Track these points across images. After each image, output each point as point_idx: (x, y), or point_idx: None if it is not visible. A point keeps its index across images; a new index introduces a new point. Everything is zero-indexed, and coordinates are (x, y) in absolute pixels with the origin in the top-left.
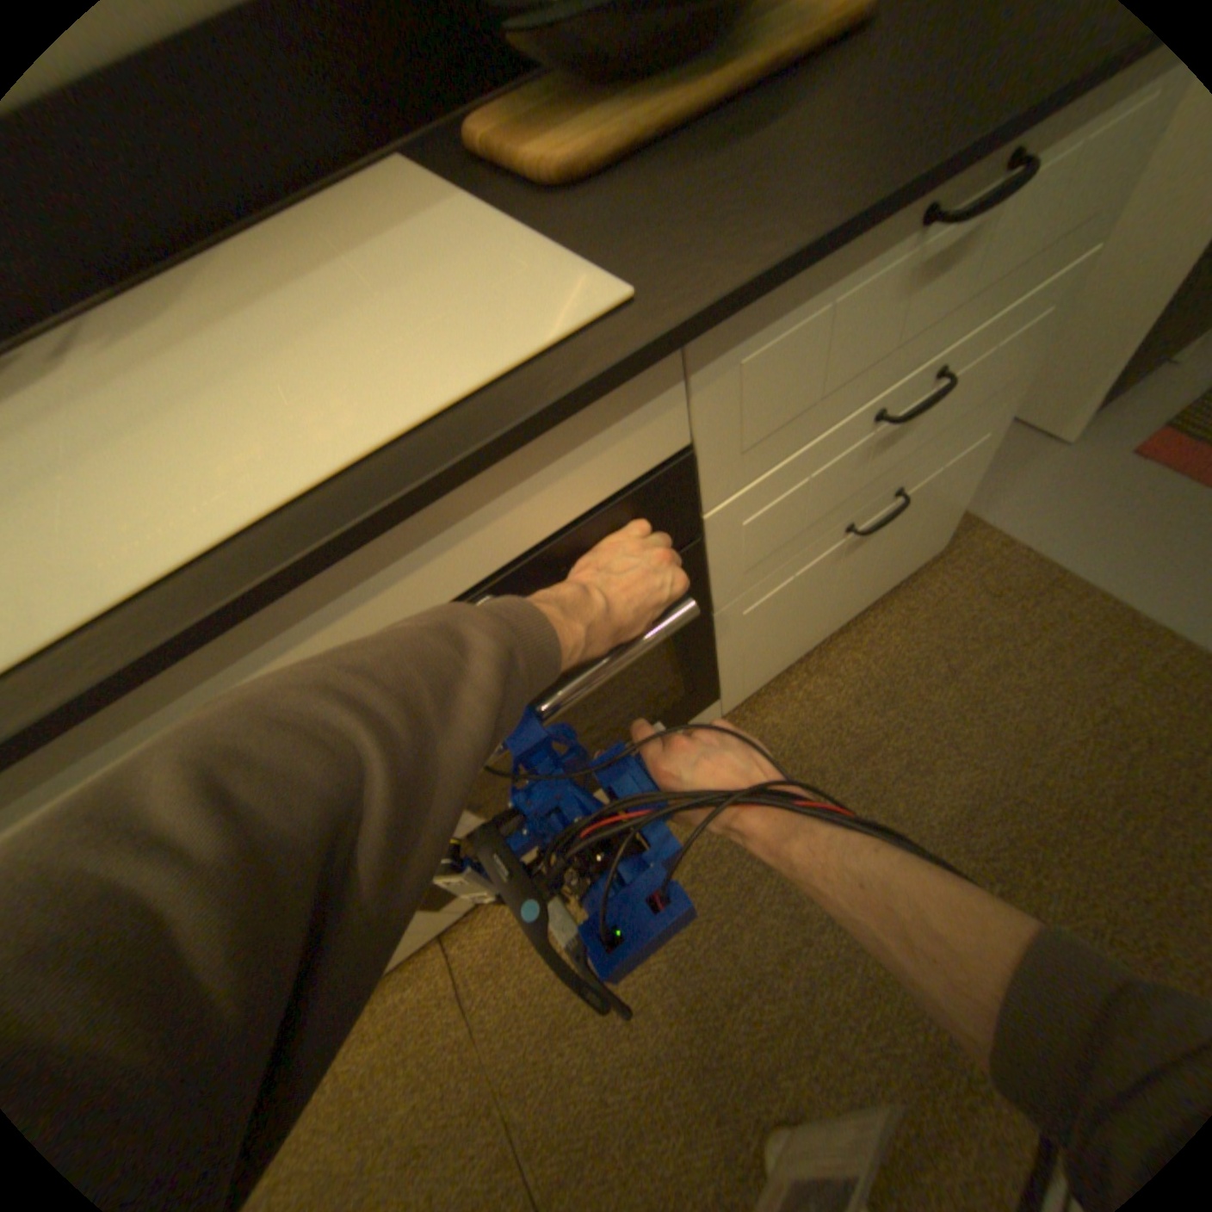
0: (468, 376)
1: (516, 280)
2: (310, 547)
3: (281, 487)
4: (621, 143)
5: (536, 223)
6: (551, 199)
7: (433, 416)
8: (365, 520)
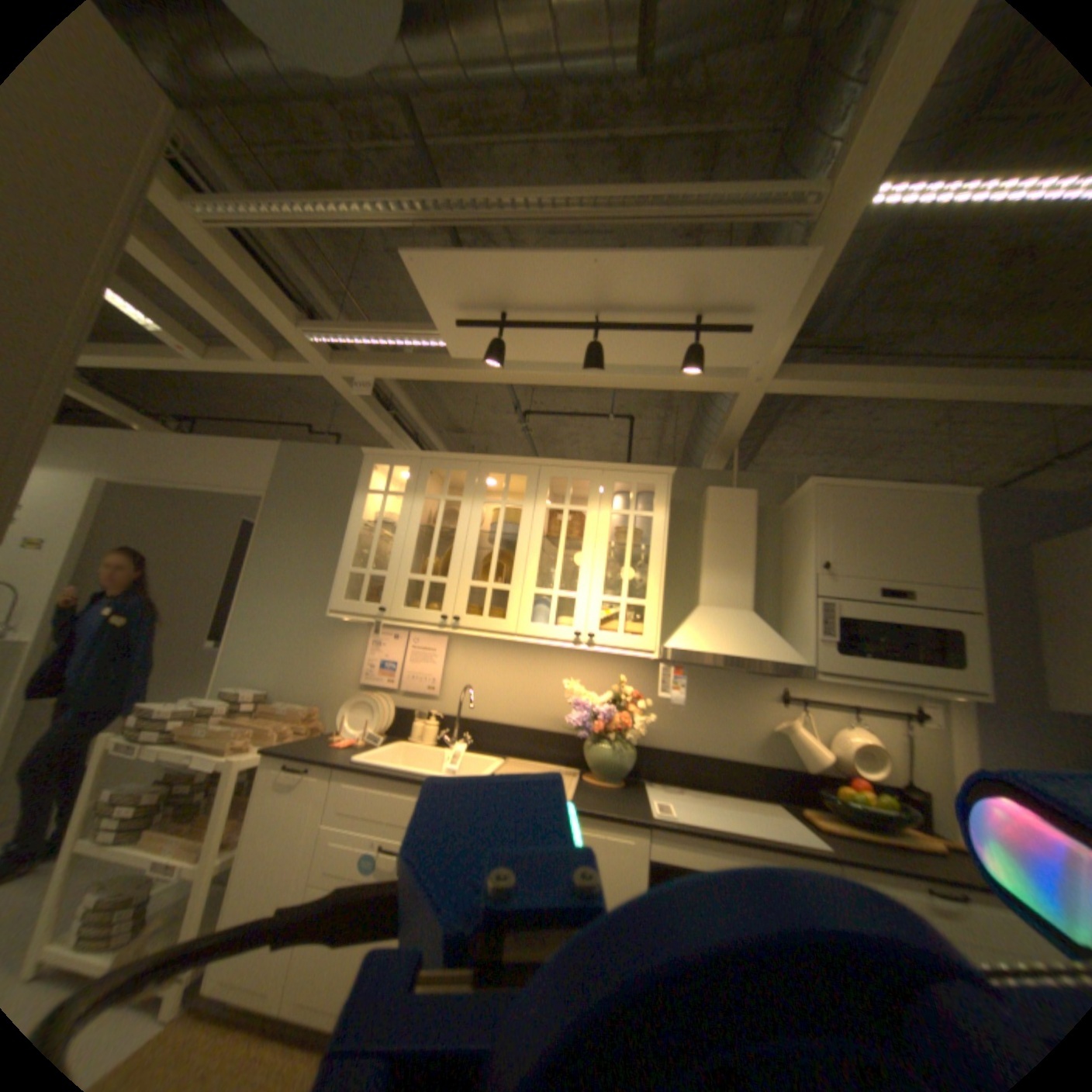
0: (791, 844)
1: (808, 840)
2: (751, 844)
3: (747, 836)
4: (851, 839)
5: (818, 837)
6: (824, 836)
7: (782, 844)
8: (763, 847)
